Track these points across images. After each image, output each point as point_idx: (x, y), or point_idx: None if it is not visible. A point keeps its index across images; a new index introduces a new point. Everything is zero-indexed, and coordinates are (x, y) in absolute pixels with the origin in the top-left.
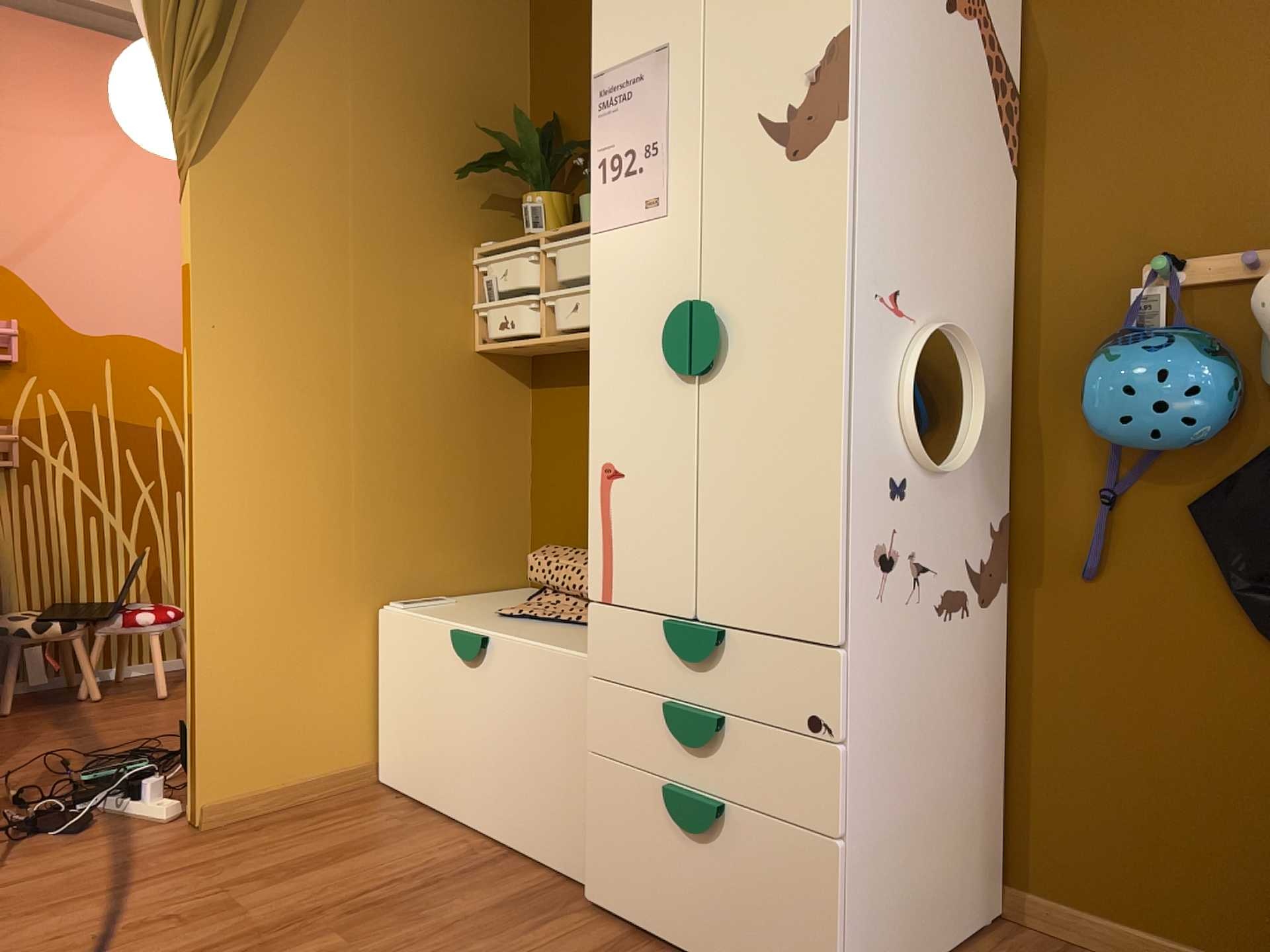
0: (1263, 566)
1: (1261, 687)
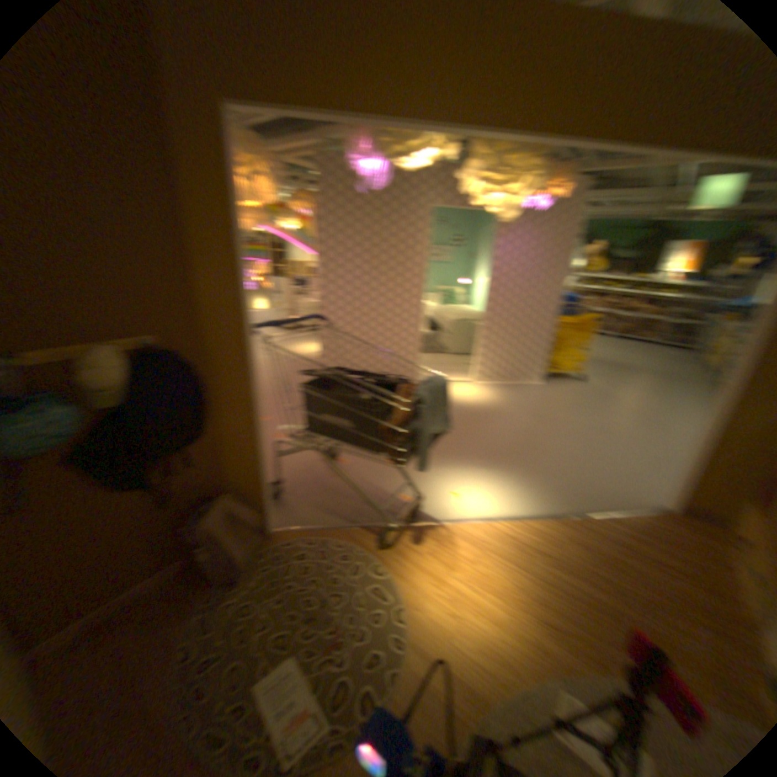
0: (97, 475)
1: (106, 511)
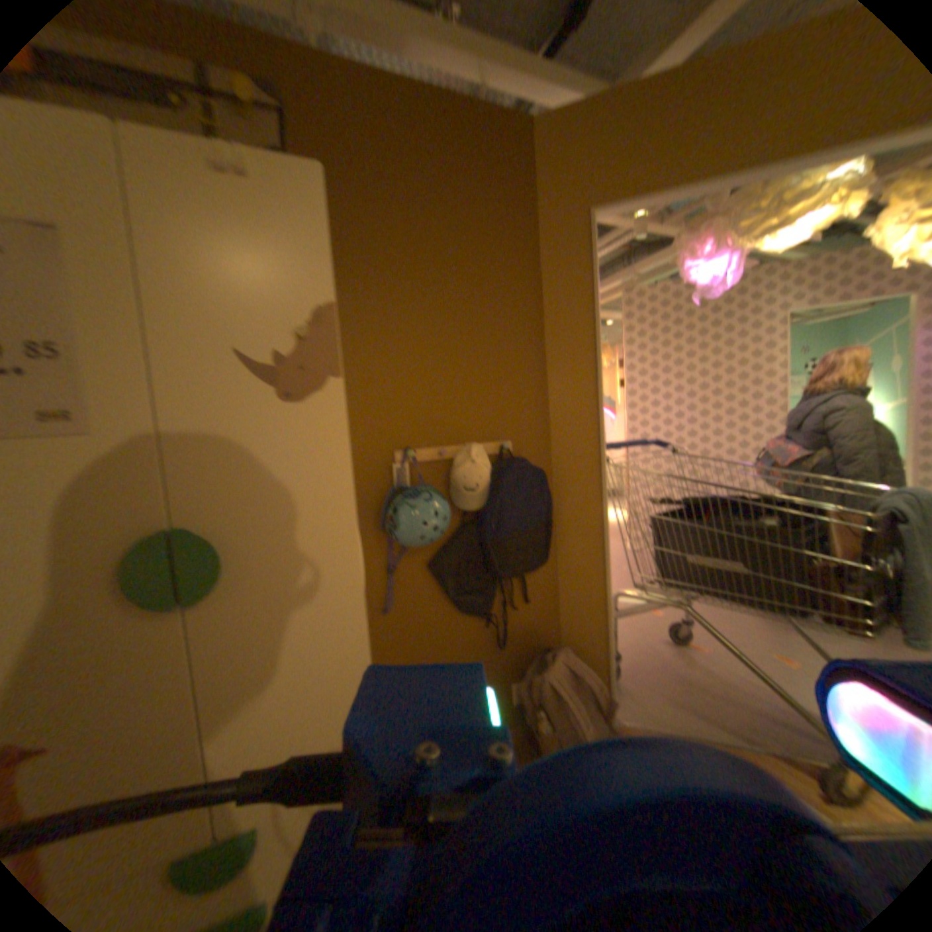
0: (460, 585)
1: (460, 634)
